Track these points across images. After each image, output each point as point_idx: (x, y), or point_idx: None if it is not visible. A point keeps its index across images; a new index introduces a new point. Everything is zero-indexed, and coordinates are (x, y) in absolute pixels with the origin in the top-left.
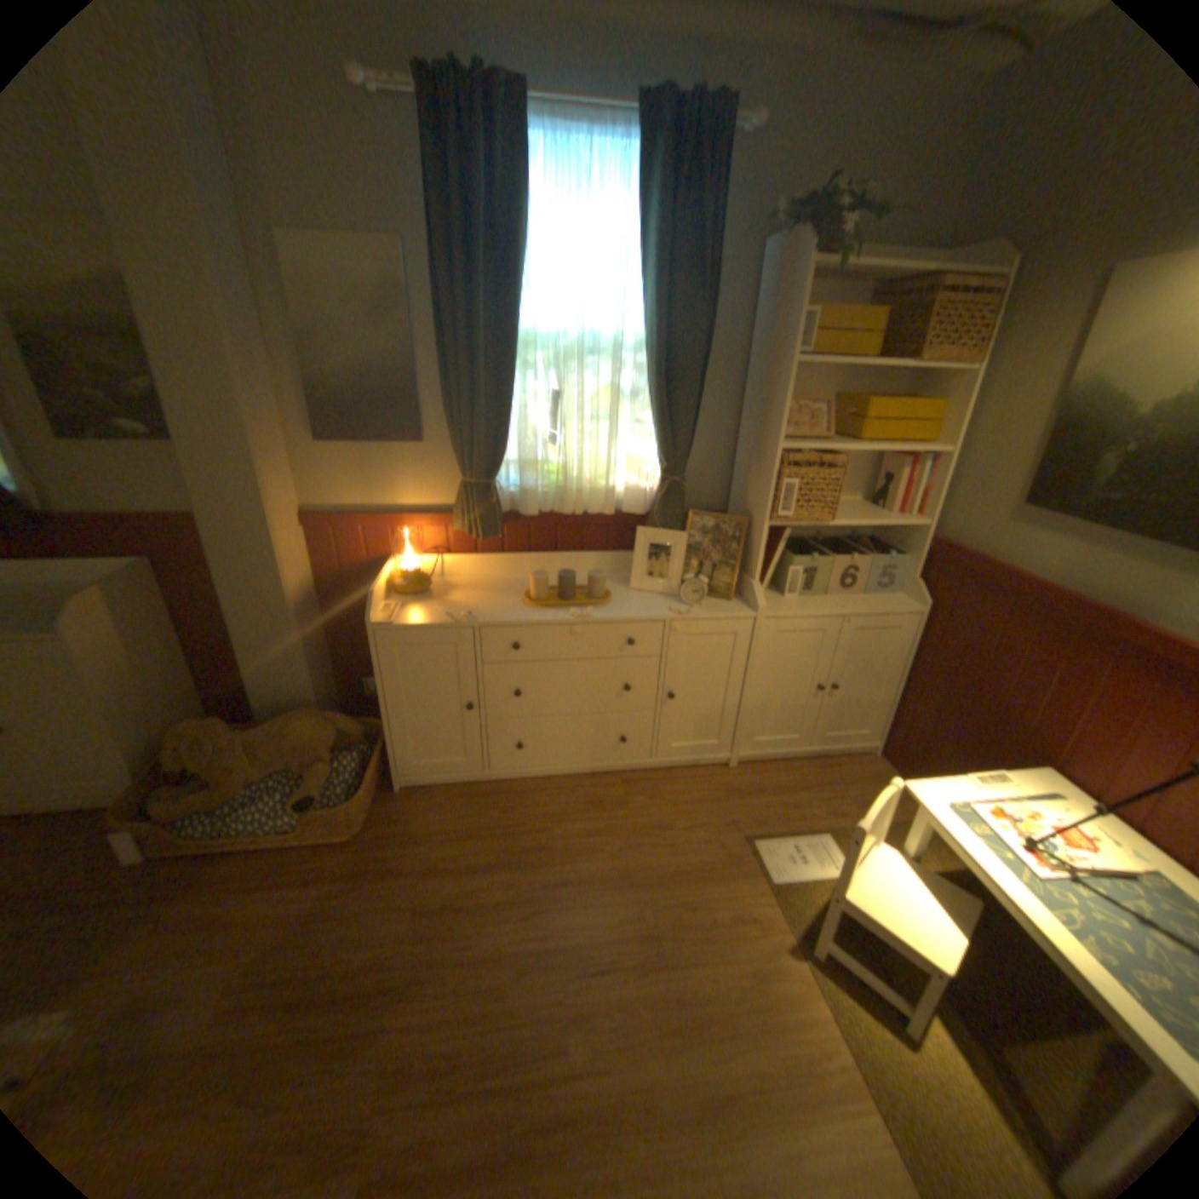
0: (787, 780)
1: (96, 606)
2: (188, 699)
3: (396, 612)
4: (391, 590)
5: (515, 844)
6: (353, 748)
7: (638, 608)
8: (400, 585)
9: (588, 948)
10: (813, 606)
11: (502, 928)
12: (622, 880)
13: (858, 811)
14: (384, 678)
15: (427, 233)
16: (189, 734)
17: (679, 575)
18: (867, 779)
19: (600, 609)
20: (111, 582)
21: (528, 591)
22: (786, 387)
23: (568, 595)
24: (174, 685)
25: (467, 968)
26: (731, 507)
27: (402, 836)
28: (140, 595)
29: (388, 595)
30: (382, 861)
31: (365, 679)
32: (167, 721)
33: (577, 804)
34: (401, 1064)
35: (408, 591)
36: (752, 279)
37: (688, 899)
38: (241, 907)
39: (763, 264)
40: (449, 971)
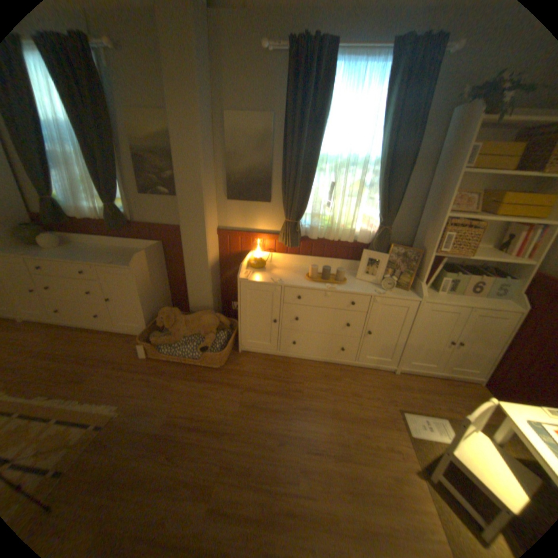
0: (427, 387)
1: (143, 258)
2: (167, 299)
3: (250, 274)
4: (248, 265)
5: (286, 386)
6: (225, 330)
7: (359, 288)
8: (253, 264)
9: (314, 441)
10: (455, 300)
11: (276, 421)
12: (334, 415)
13: (467, 412)
14: (241, 302)
15: (285, 110)
16: (167, 312)
17: (382, 274)
18: (475, 397)
19: (340, 286)
20: (149, 249)
21: (307, 273)
22: (456, 184)
23: (326, 277)
24: (163, 292)
25: (260, 434)
26: (415, 244)
27: (239, 371)
28: (157, 256)
29: (247, 267)
30: (230, 380)
31: (233, 302)
32: (159, 306)
33: (317, 375)
34: (228, 466)
35: (256, 266)
36: (443, 129)
37: (366, 432)
38: (176, 384)
39: (451, 120)
40: (252, 433)
